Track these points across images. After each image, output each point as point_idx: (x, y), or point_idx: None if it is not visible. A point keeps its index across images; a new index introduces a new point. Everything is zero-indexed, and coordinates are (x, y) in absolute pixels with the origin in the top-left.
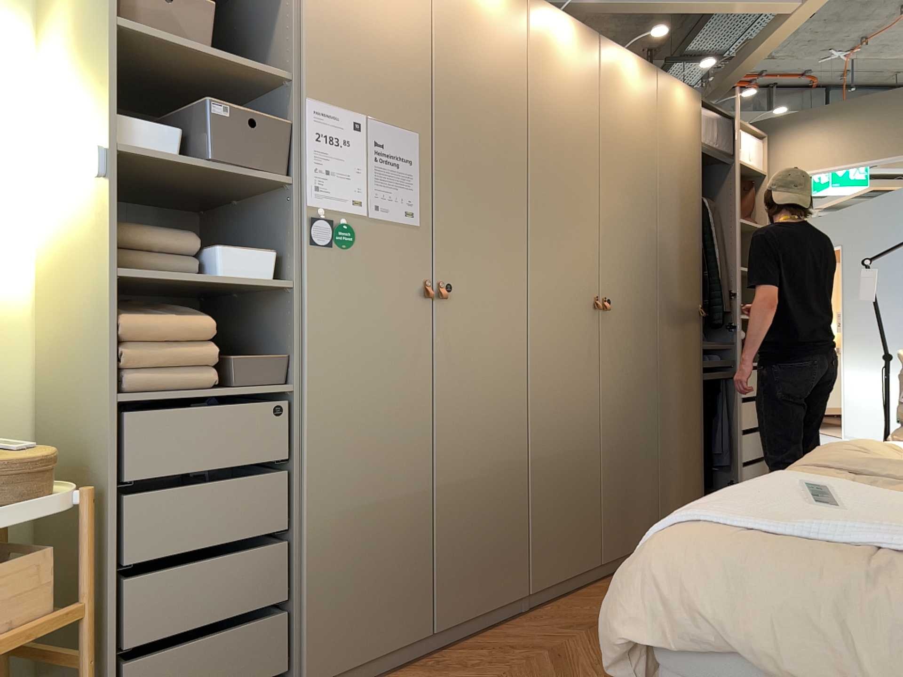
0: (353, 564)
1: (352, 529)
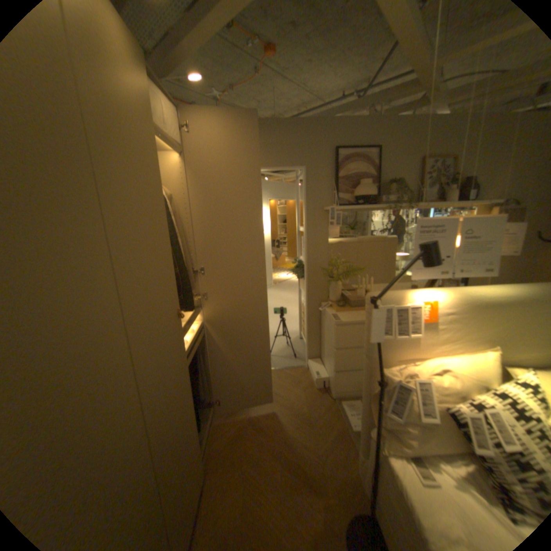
0: None
1: None
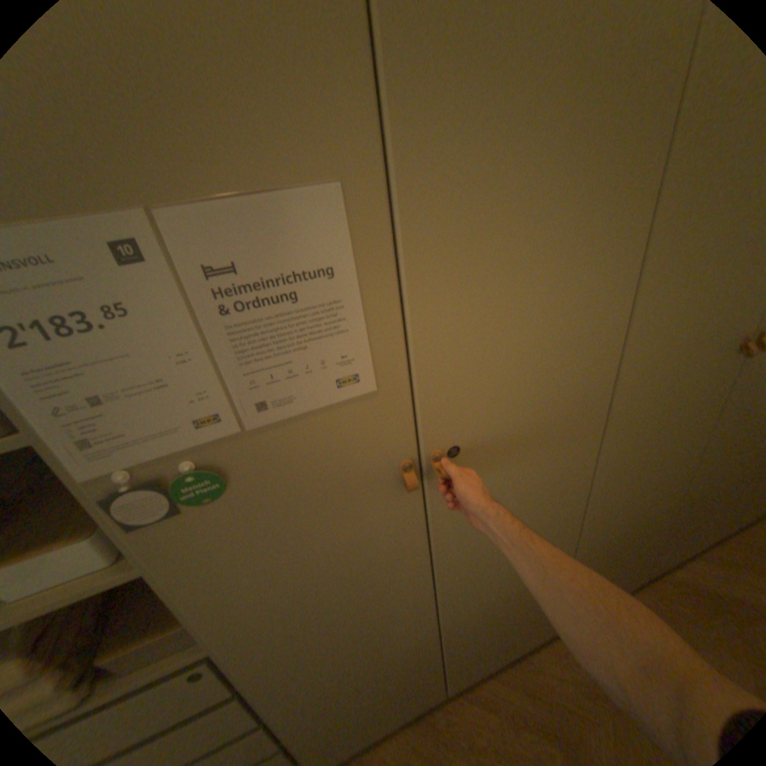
0: (346, 711)
1: (339, 698)
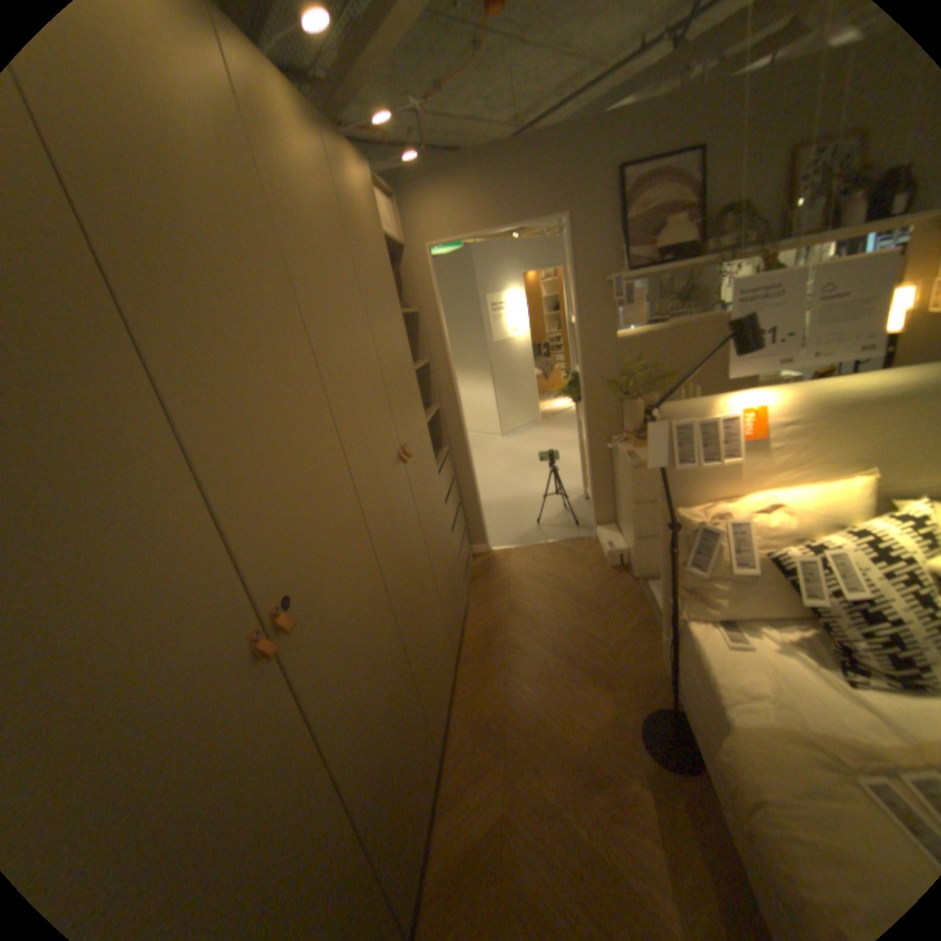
0: None
1: None
